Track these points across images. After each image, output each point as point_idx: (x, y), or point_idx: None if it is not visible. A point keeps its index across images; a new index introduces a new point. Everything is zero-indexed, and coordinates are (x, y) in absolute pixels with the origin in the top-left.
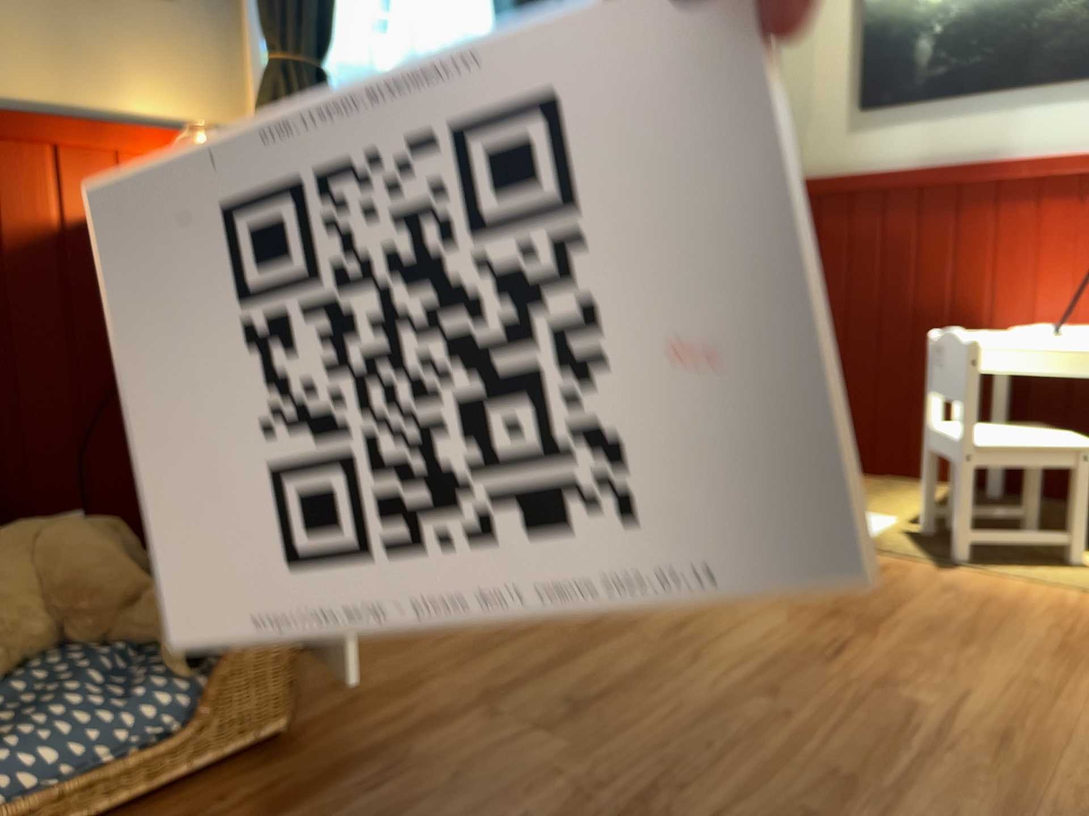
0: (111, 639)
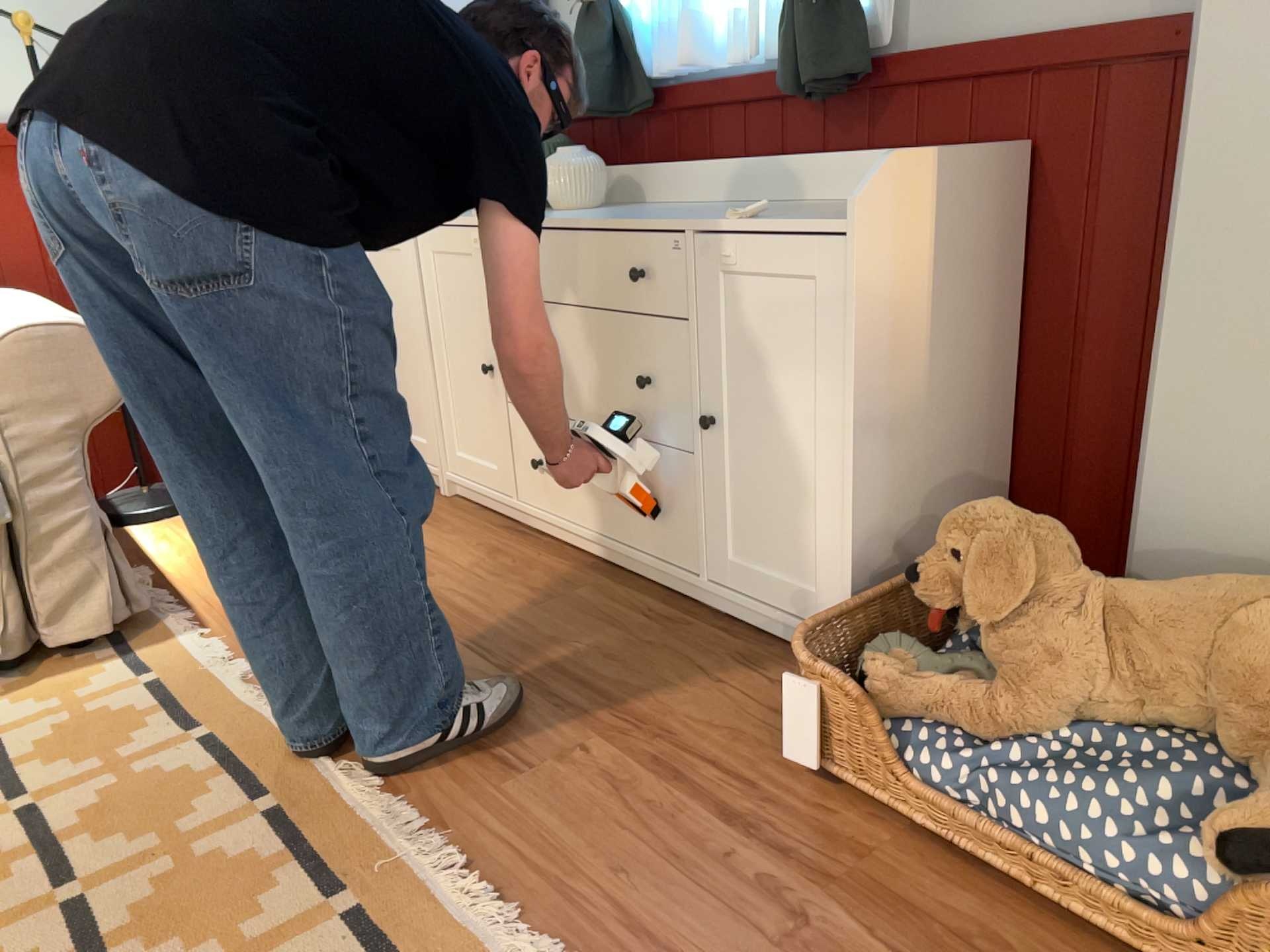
0: (1258, 771)
